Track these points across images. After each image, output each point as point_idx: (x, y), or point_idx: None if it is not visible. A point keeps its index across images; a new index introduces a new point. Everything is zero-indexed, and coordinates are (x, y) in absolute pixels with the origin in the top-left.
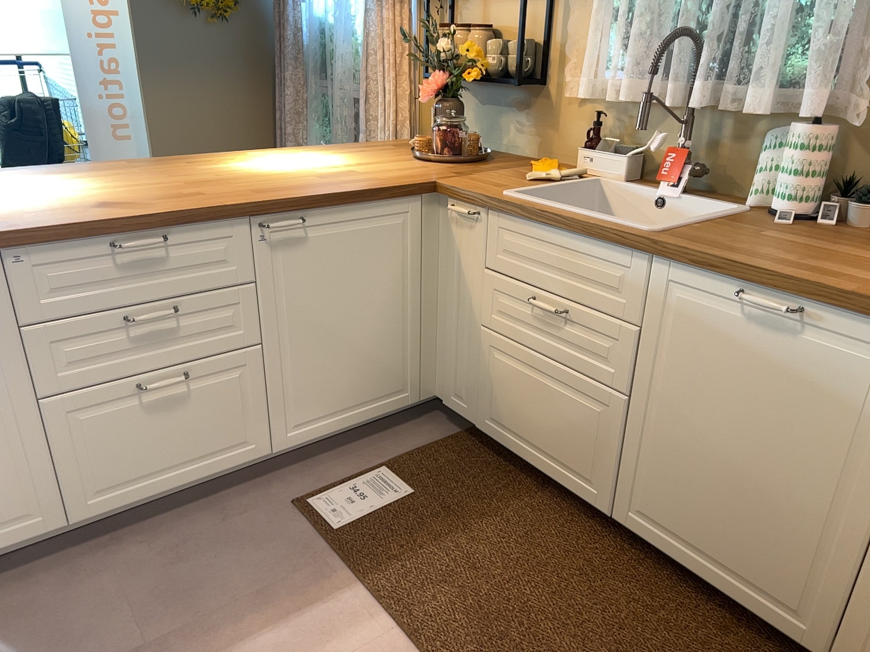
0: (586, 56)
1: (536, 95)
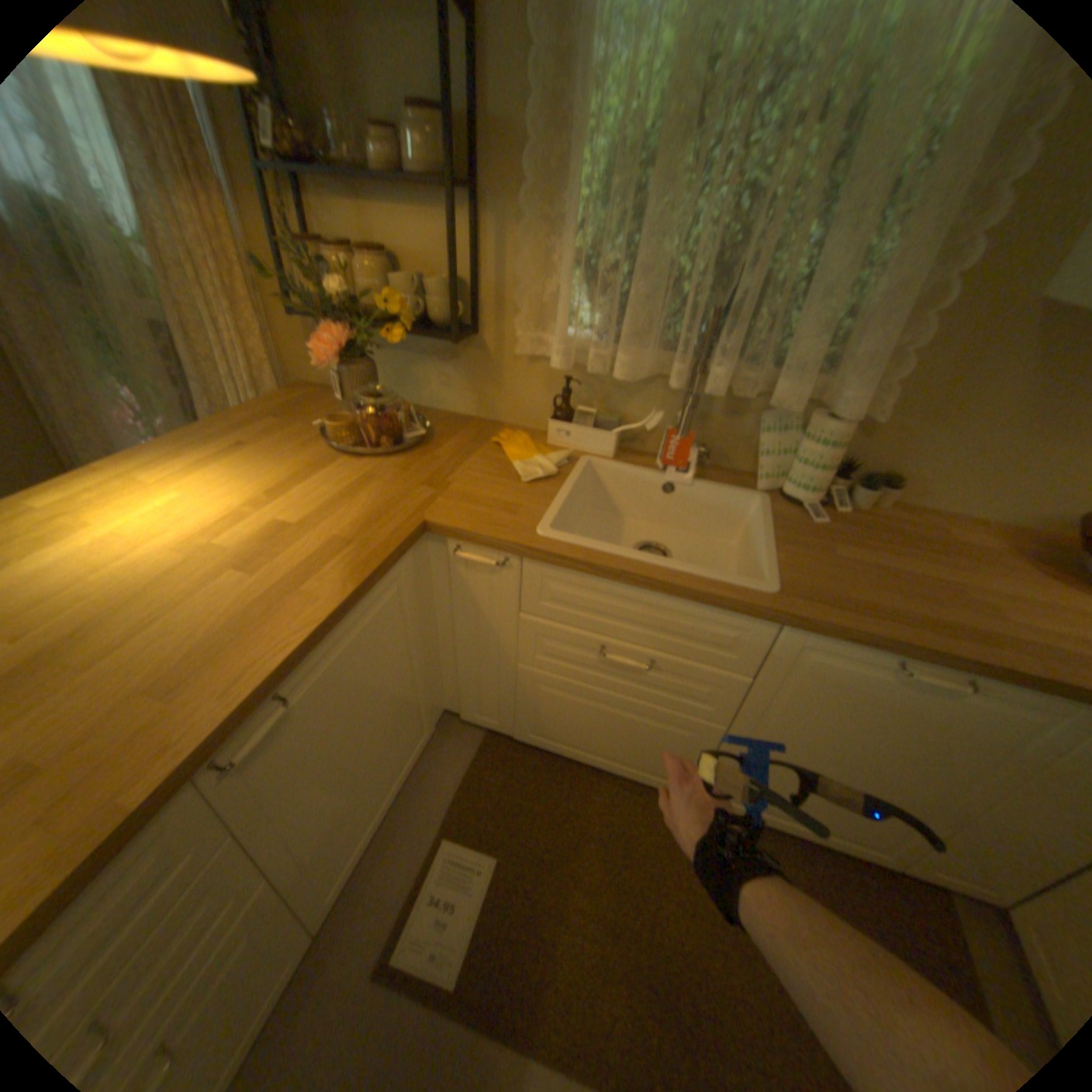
0: (560, 314)
1: (466, 344)
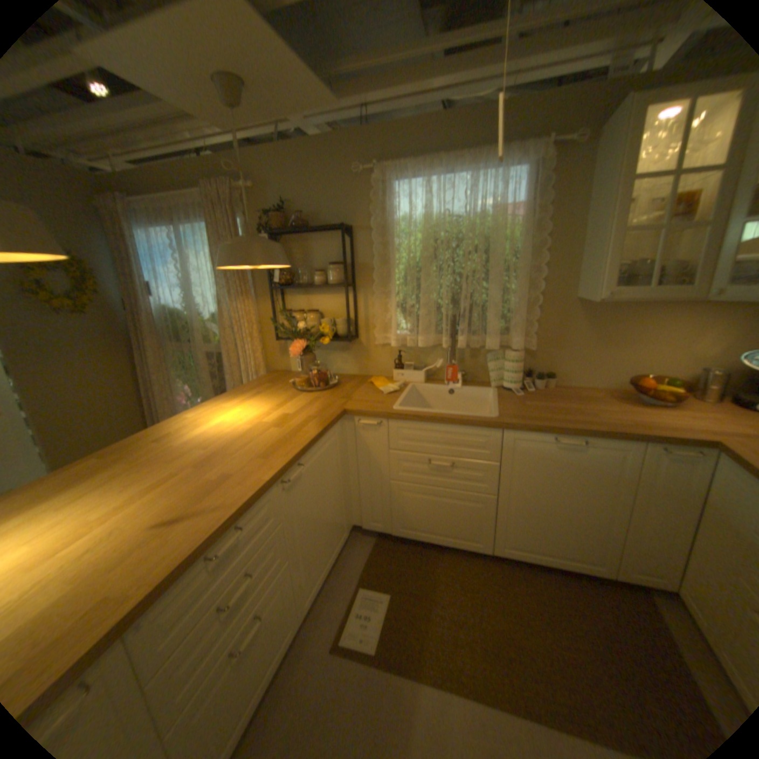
0: (392, 325)
1: (353, 343)
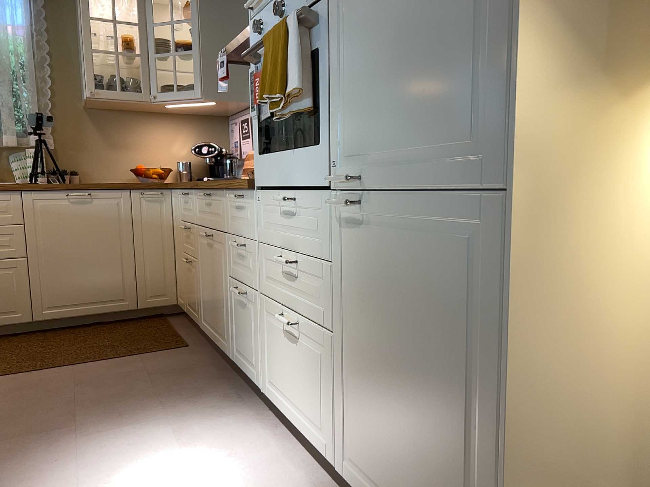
0: None
1: None
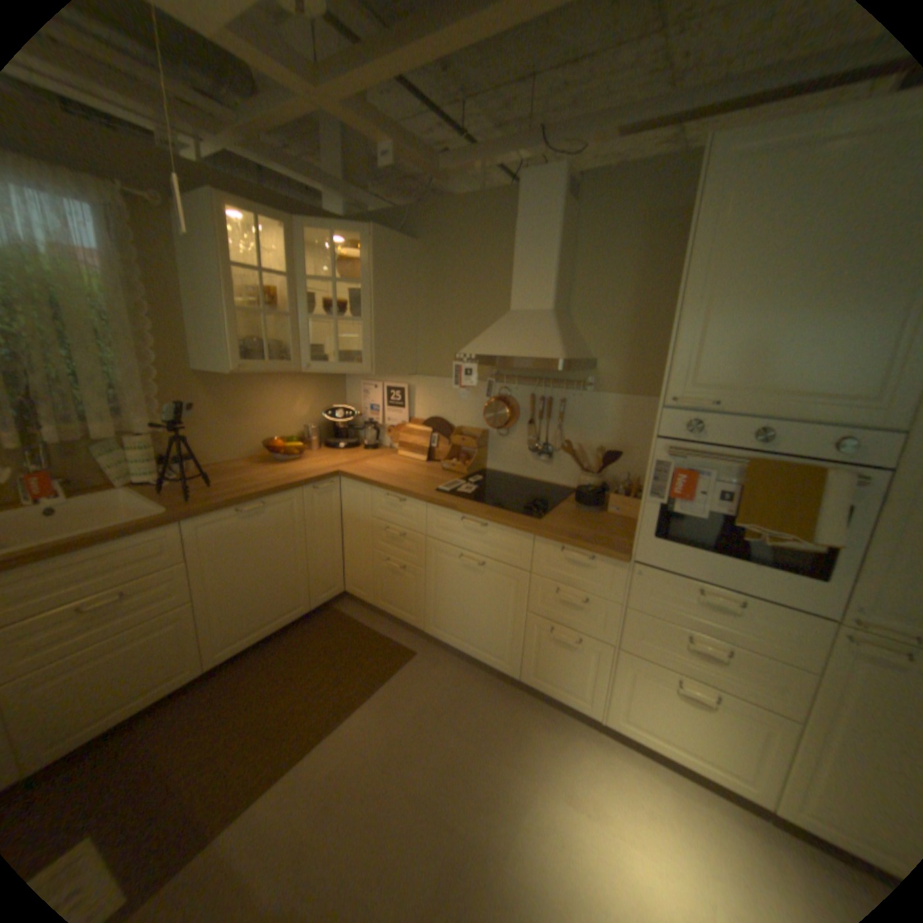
0: None
1: None
